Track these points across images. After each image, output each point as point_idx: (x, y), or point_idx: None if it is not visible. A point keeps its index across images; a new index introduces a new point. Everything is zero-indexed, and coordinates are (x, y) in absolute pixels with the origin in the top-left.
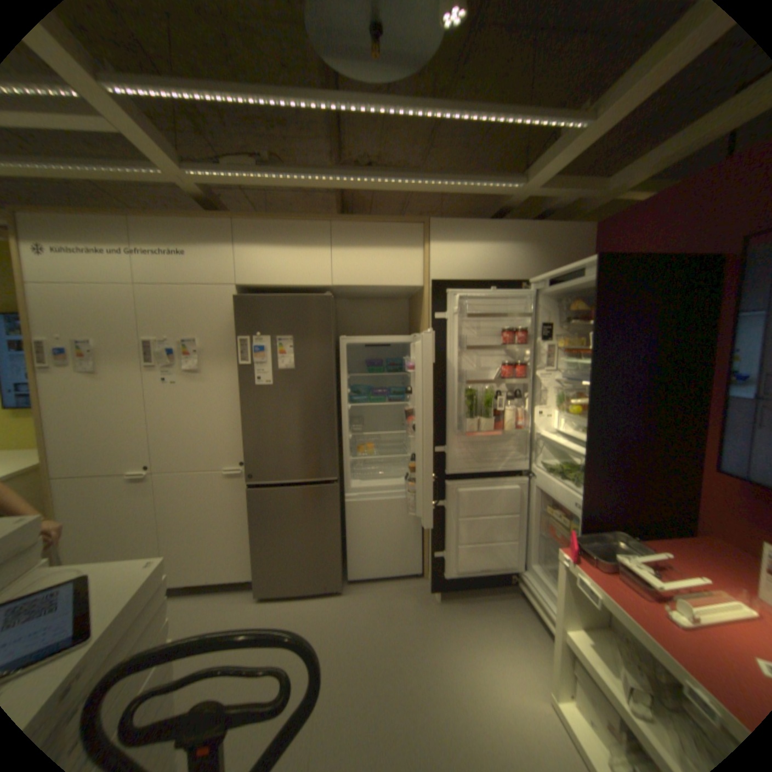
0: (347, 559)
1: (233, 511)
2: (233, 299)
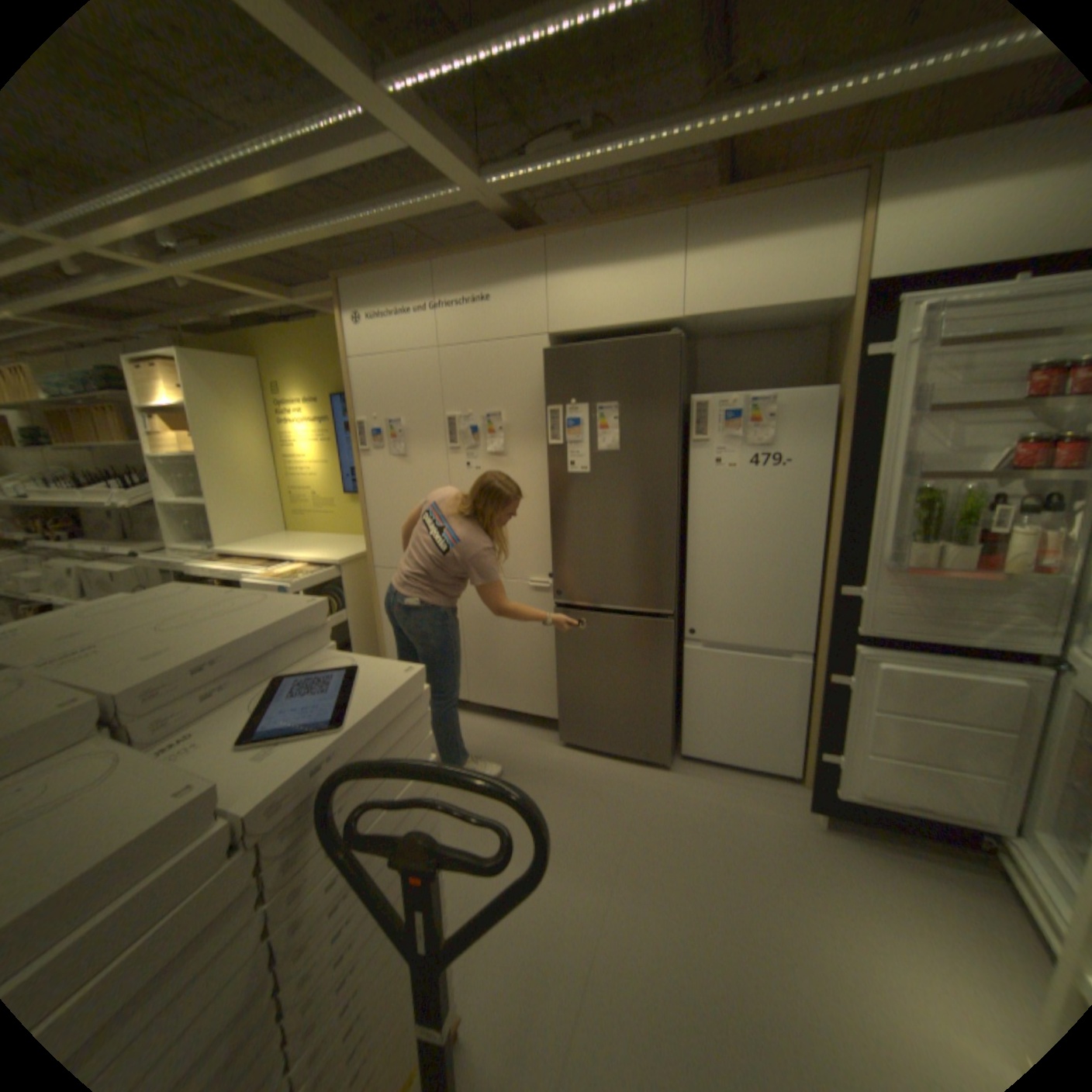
0: (683, 726)
1: (540, 633)
2: (545, 355)
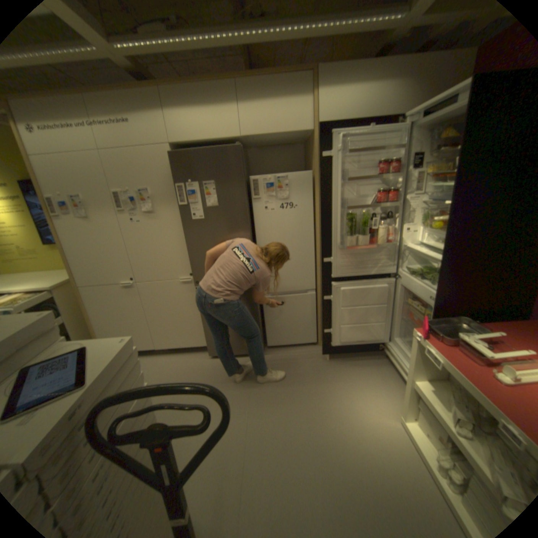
0: (266, 333)
1: (190, 305)
2: (169, 155)
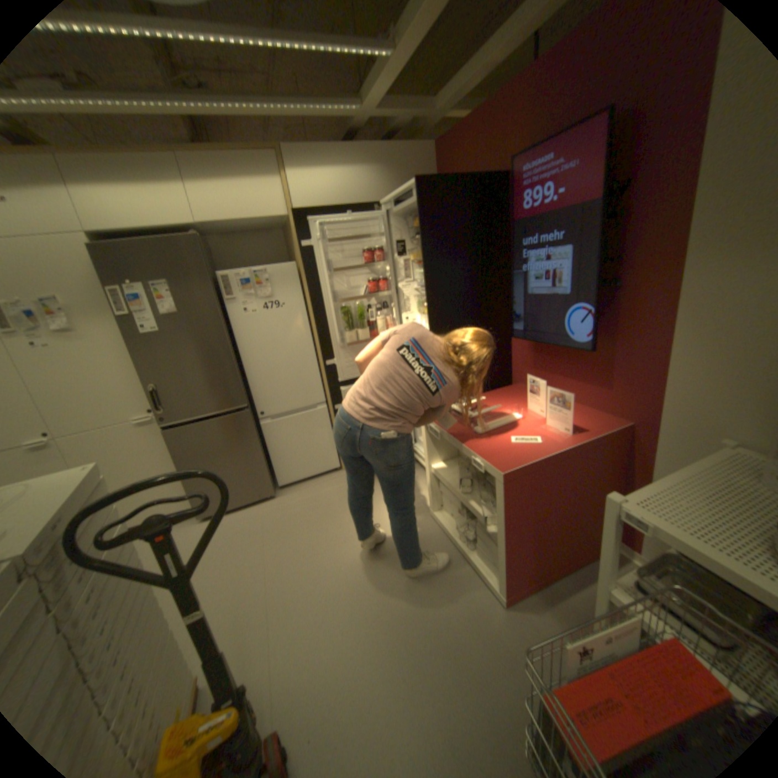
0: (274, 470)
1: (154, 455)
2: (87, 248)
